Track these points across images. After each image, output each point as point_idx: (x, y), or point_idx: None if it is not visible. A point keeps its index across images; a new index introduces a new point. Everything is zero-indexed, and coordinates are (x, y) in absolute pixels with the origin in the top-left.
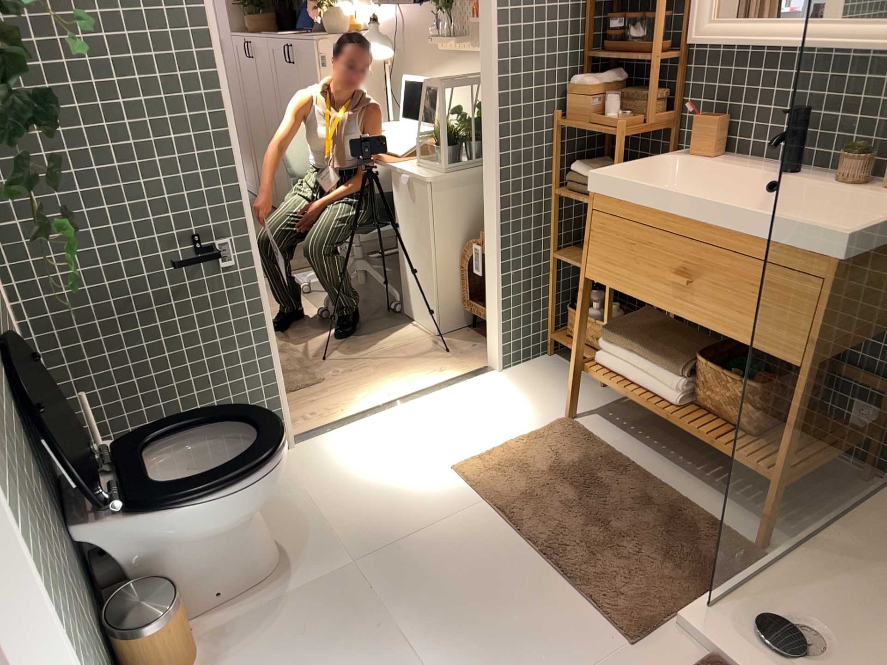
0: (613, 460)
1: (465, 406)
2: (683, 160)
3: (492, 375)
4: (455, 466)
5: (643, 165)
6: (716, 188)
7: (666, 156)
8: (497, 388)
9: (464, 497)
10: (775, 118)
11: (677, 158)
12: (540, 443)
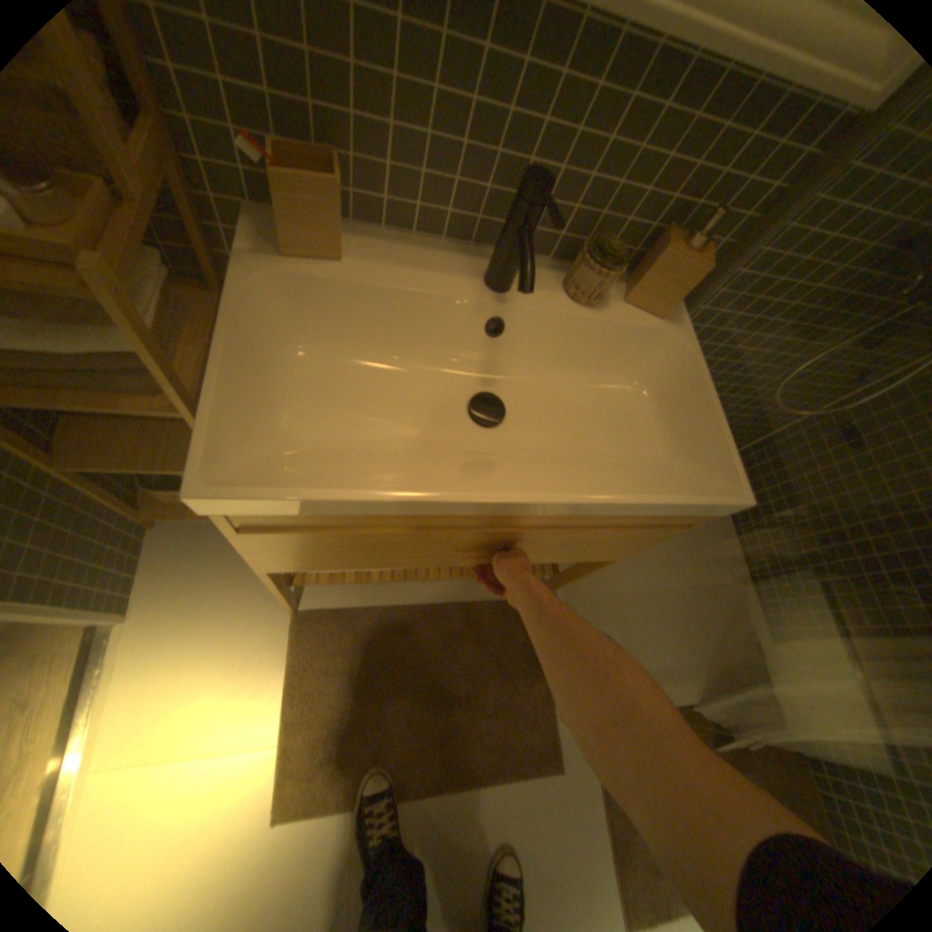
0: (389, 625)
1: (160, 725)
2: (283, 270)
3: (122, 636)
4: (273, 816)
5: (233, 340)
6: (386, 325)
7: (240, 271)
8: (159, 649)
9: (330, 834)
10: (443, 151)
11: (279, 280)
12: (311, 679)
